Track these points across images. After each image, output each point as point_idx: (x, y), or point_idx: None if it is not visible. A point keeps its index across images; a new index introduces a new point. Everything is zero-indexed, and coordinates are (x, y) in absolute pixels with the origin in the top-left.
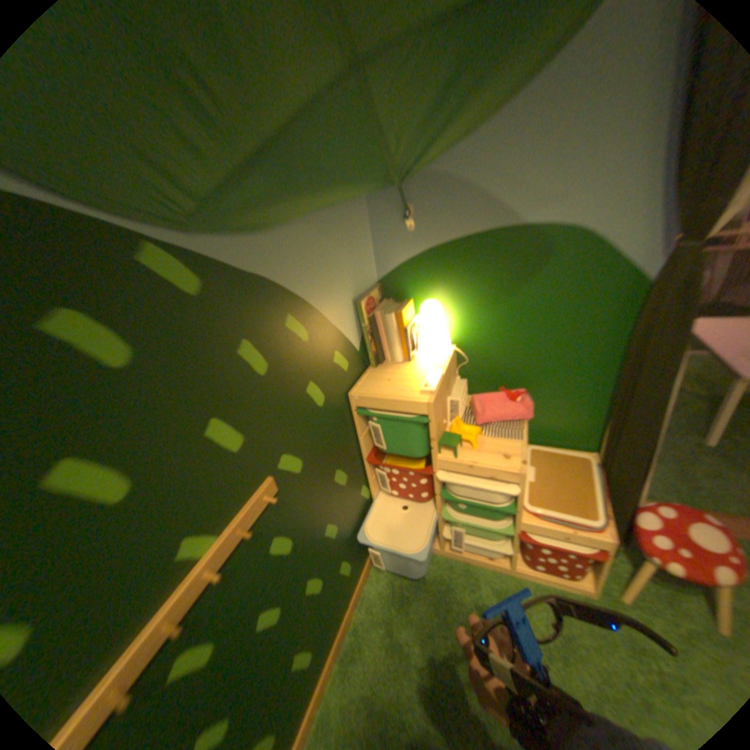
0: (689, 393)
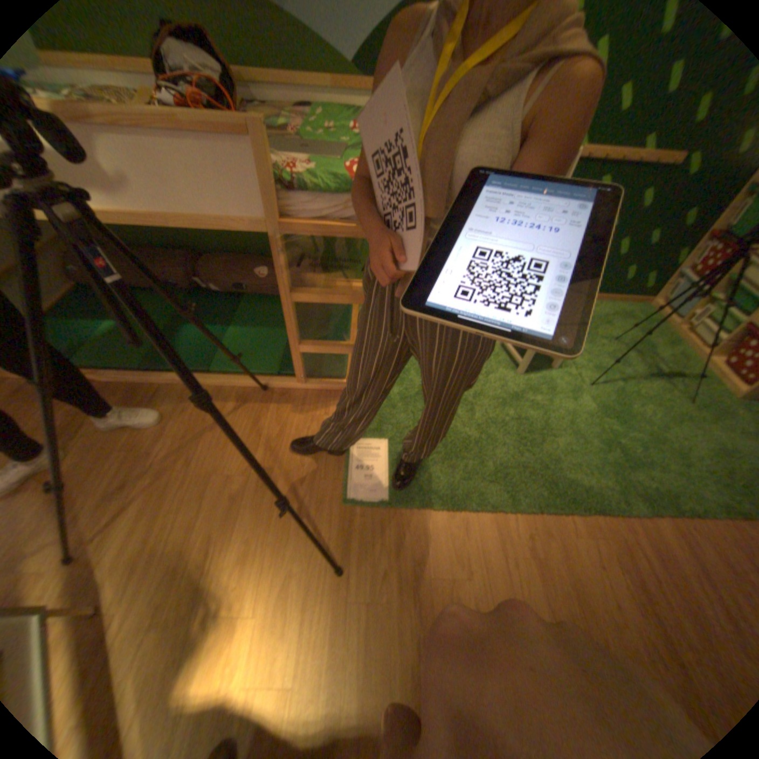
0: None
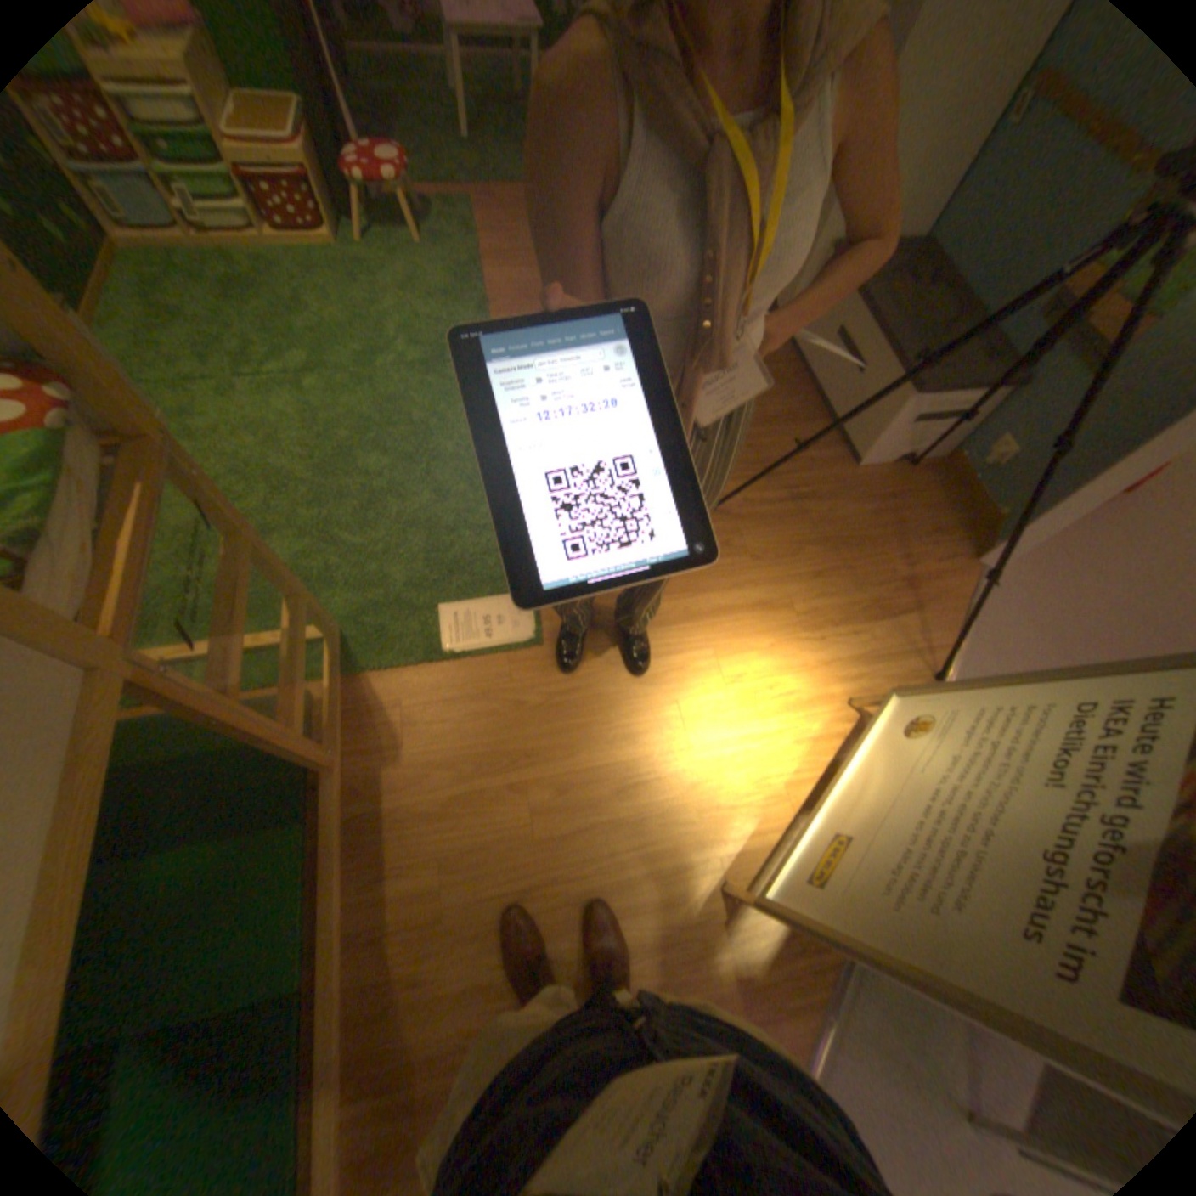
0: (468, 97)
